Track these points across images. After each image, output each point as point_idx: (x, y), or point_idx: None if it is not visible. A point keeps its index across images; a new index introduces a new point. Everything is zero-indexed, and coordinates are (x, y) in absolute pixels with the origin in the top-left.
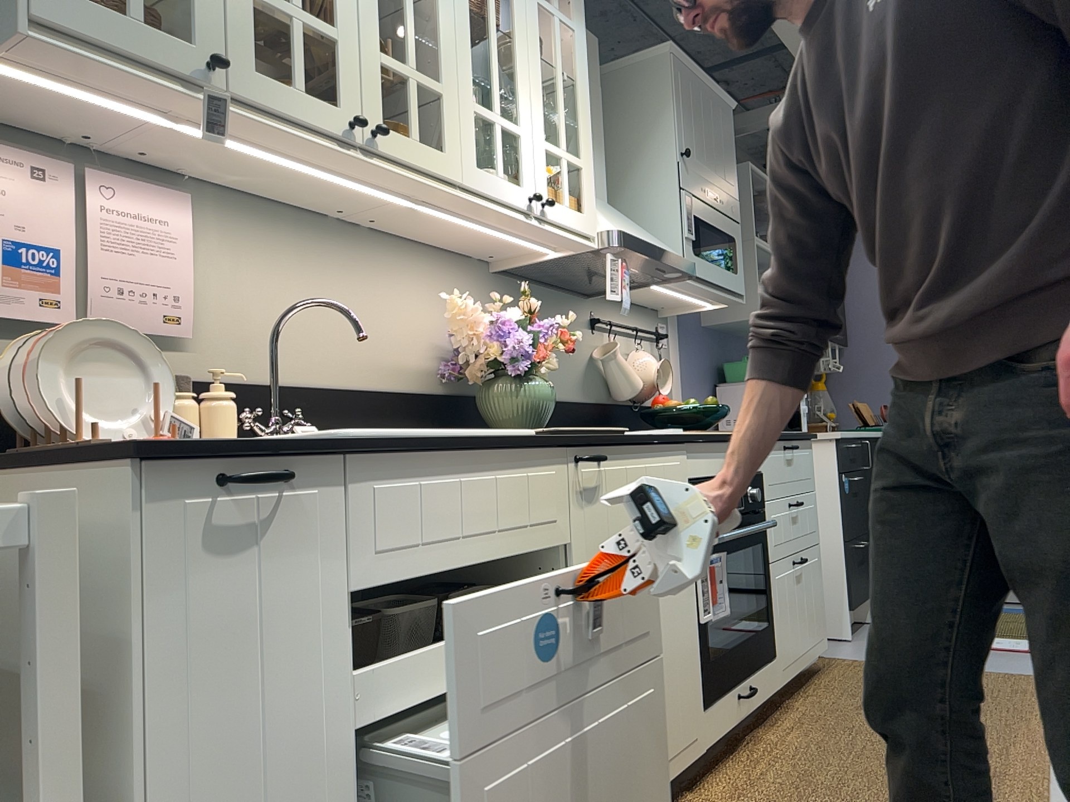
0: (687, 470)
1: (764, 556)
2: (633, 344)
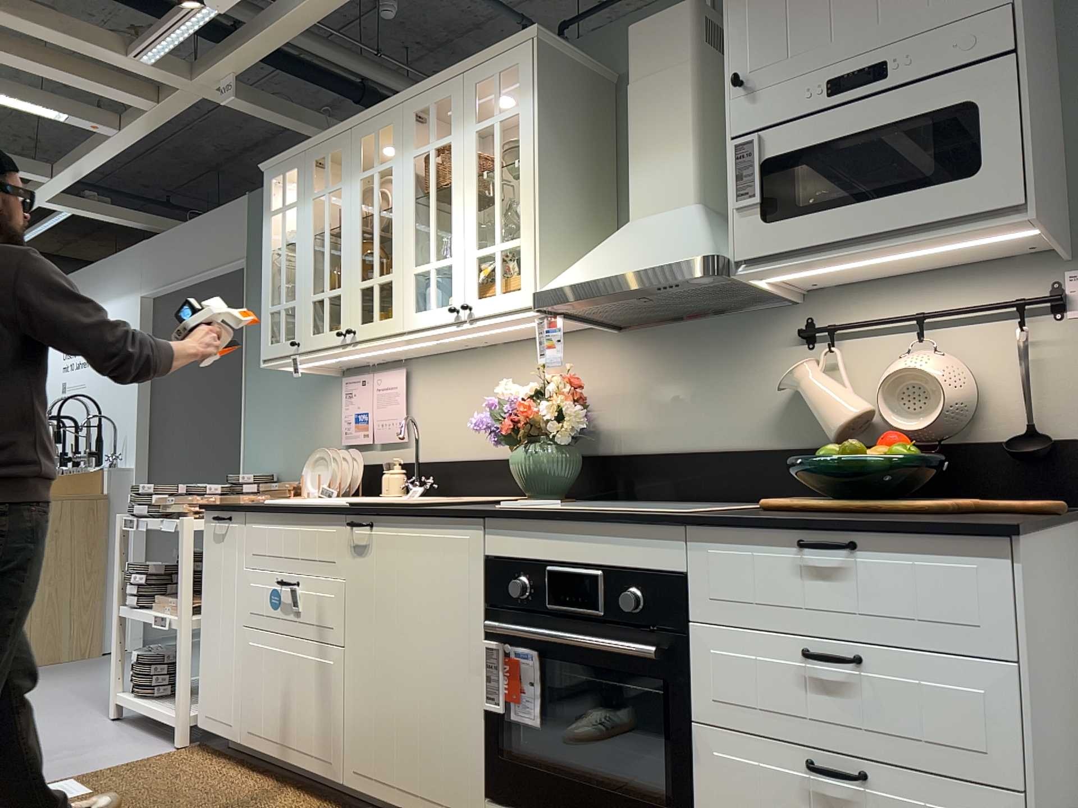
0: (485, 546)
1: (678, 703)
2: (926, 339)
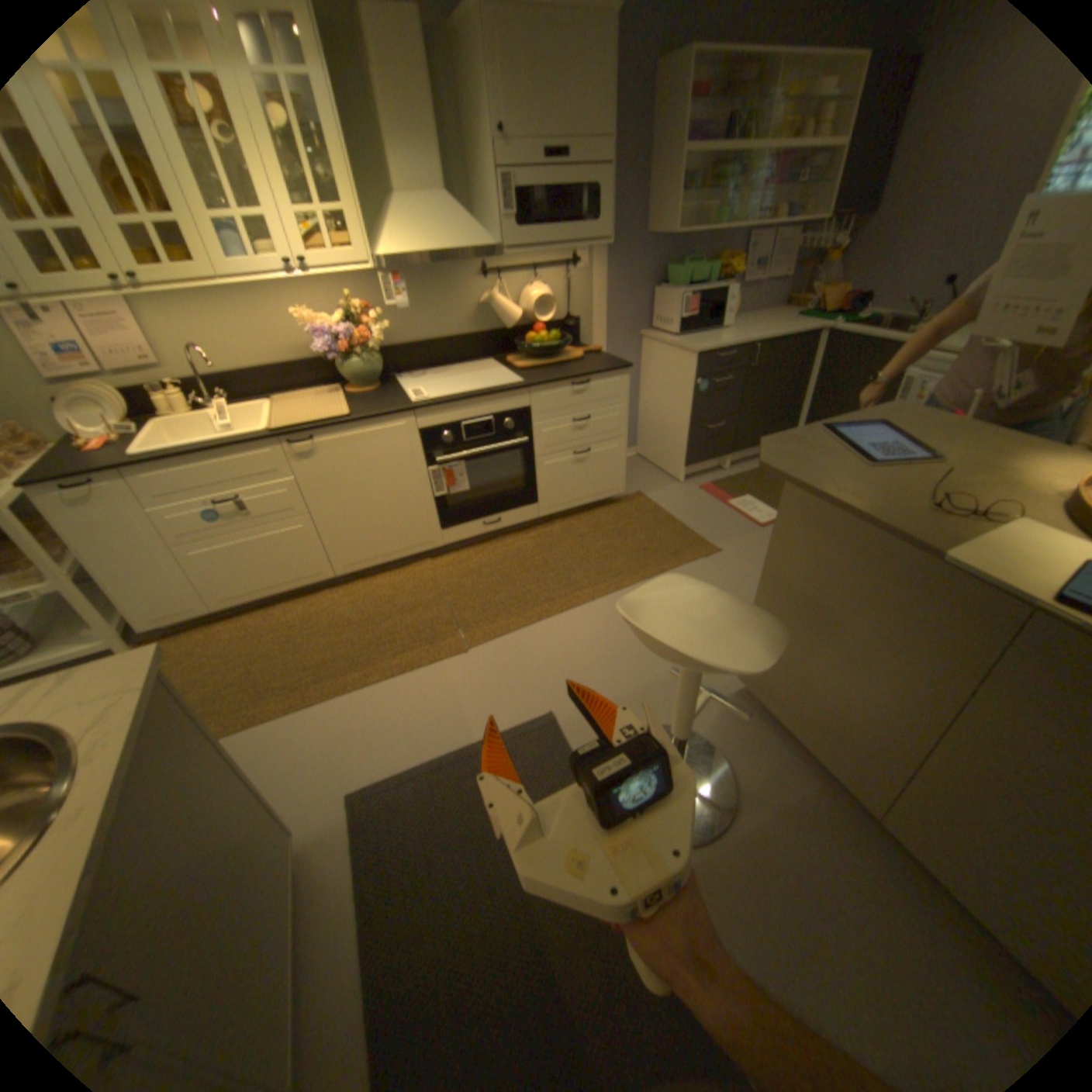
0: (417, 425)
1: (528, 455)
2: (534, 277)
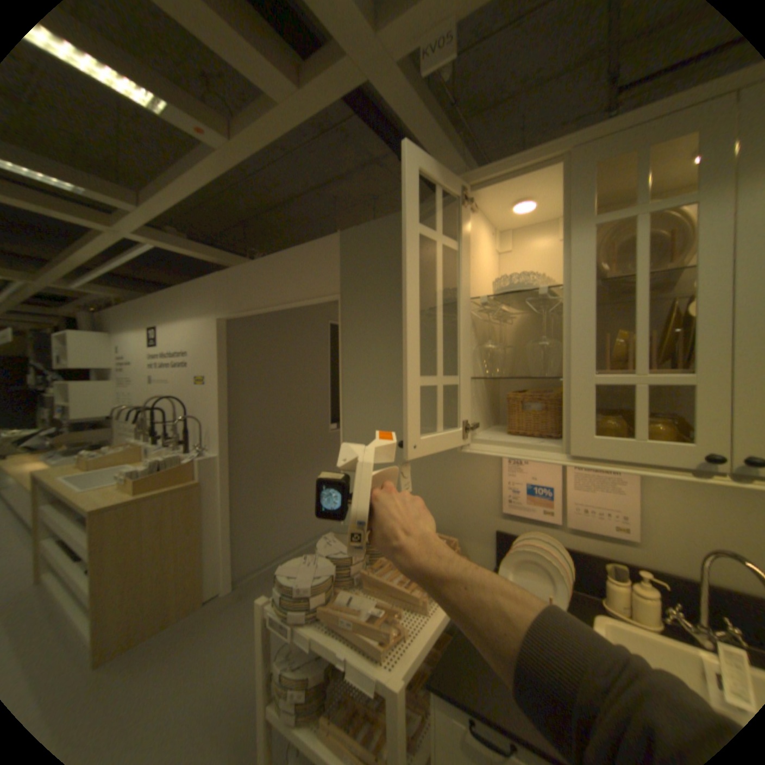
0: None
1: None
2: None
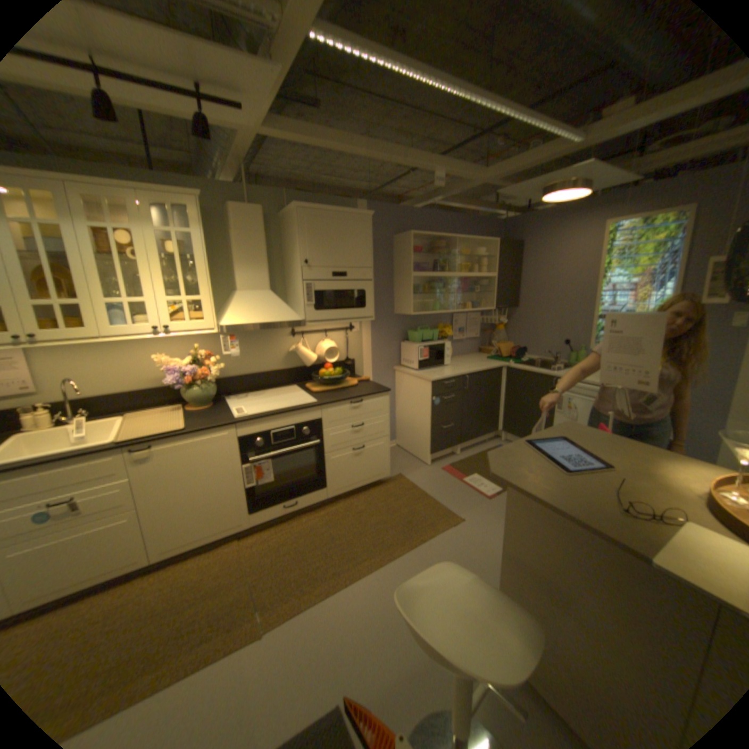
0: (237, 434)
1: (319, 452)
2: (325, 336)
